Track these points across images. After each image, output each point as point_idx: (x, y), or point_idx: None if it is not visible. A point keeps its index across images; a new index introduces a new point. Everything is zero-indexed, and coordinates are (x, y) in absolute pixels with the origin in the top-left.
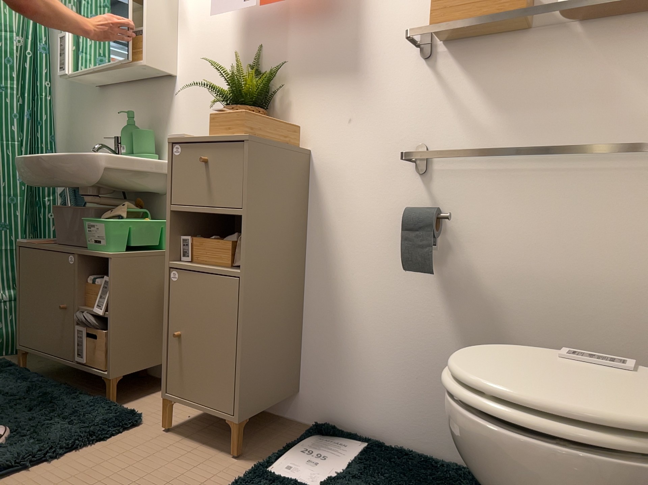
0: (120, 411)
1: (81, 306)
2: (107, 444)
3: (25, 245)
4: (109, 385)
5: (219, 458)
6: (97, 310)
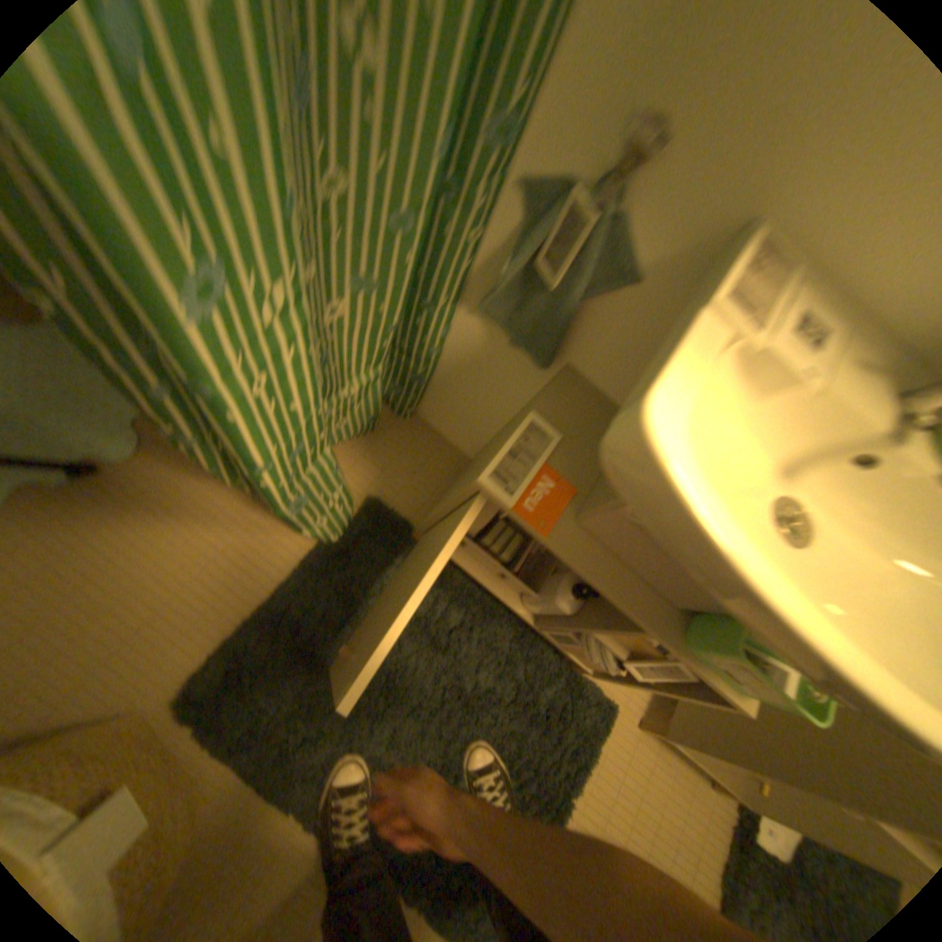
0: (601, 708)
1: (597, 632)
2: (603, 771)
3: (503, 505)
4: (589, 674)
5: (705, 792)
6: (637, 672)
